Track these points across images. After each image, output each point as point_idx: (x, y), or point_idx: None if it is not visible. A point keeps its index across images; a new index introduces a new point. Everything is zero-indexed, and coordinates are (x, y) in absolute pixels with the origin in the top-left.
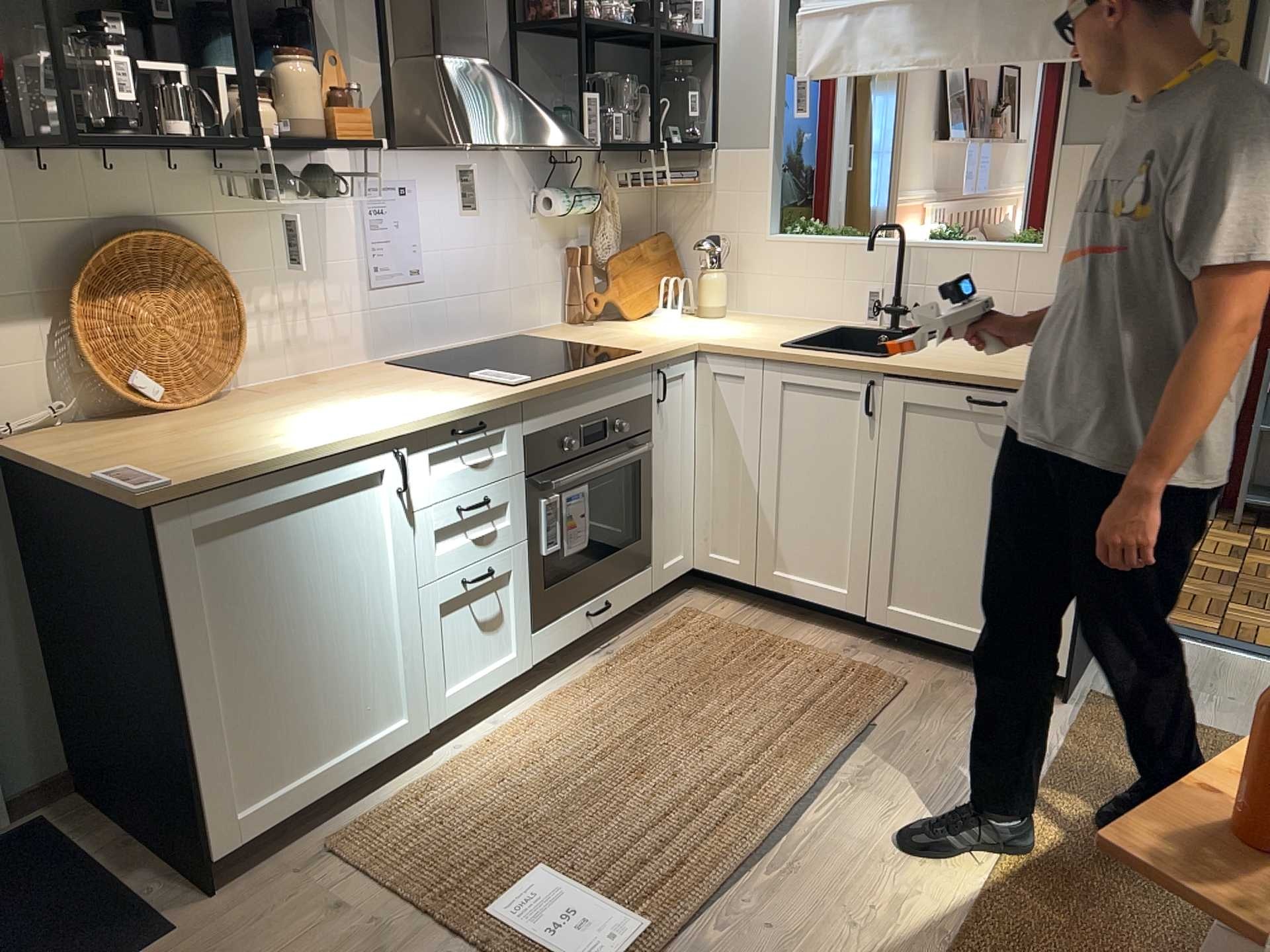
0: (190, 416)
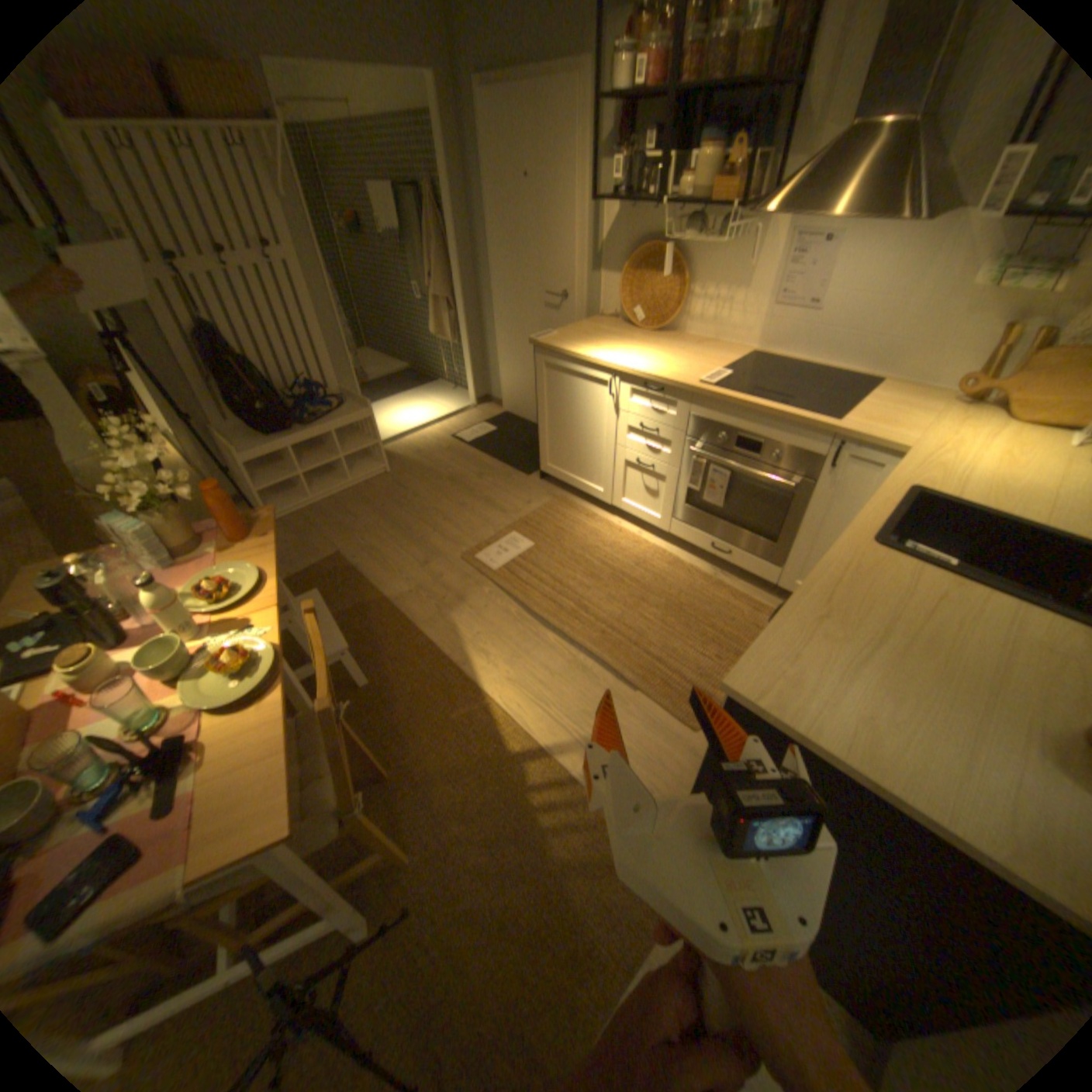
0: (634, 332)
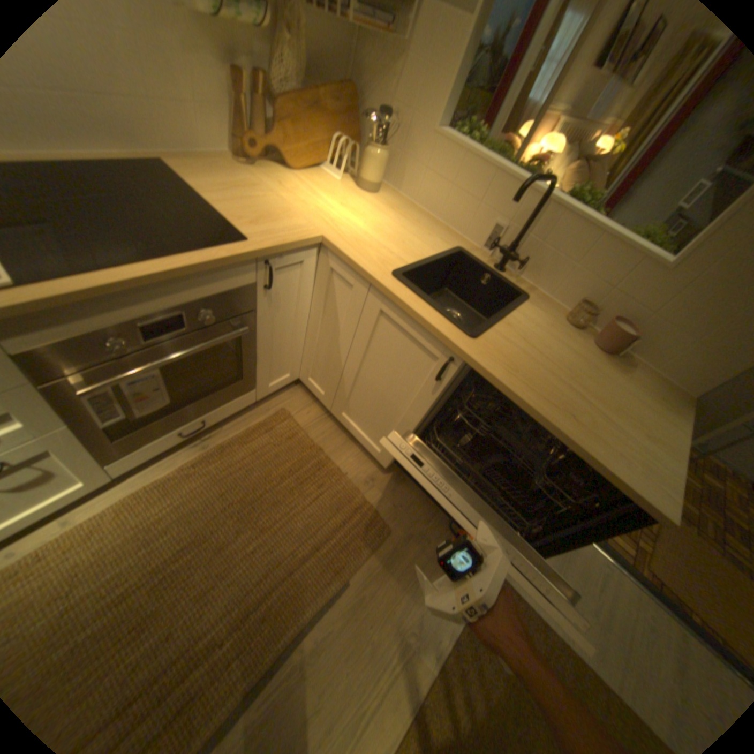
0: None
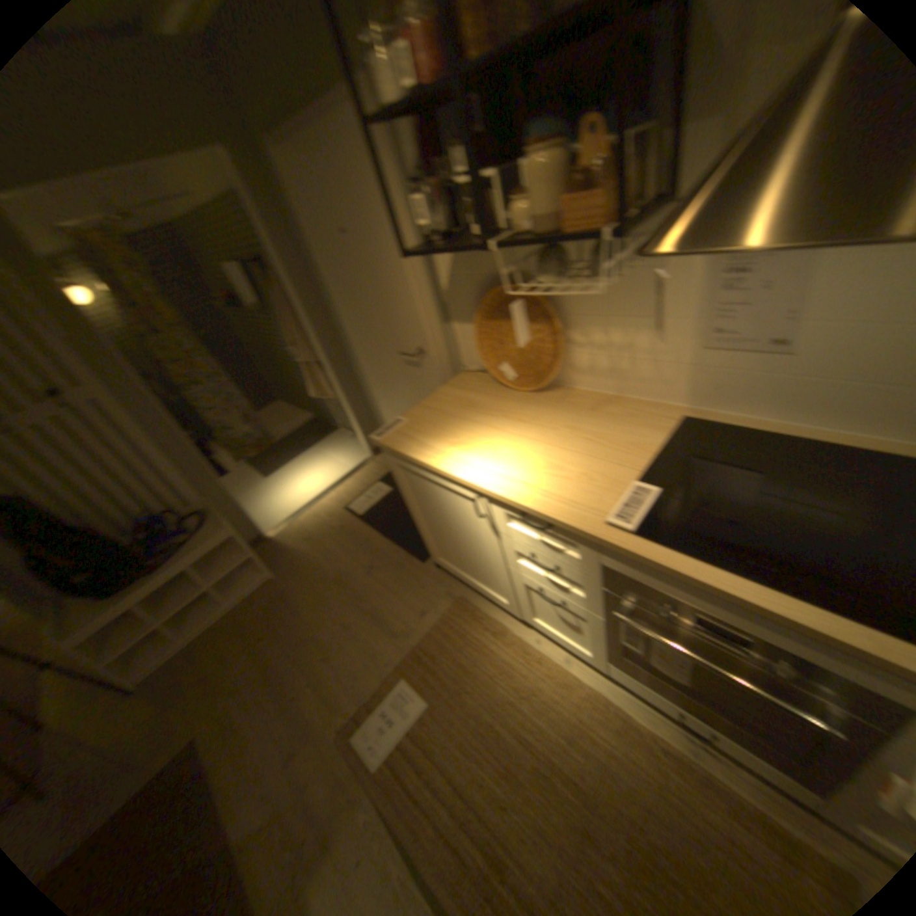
0: (502, 396)
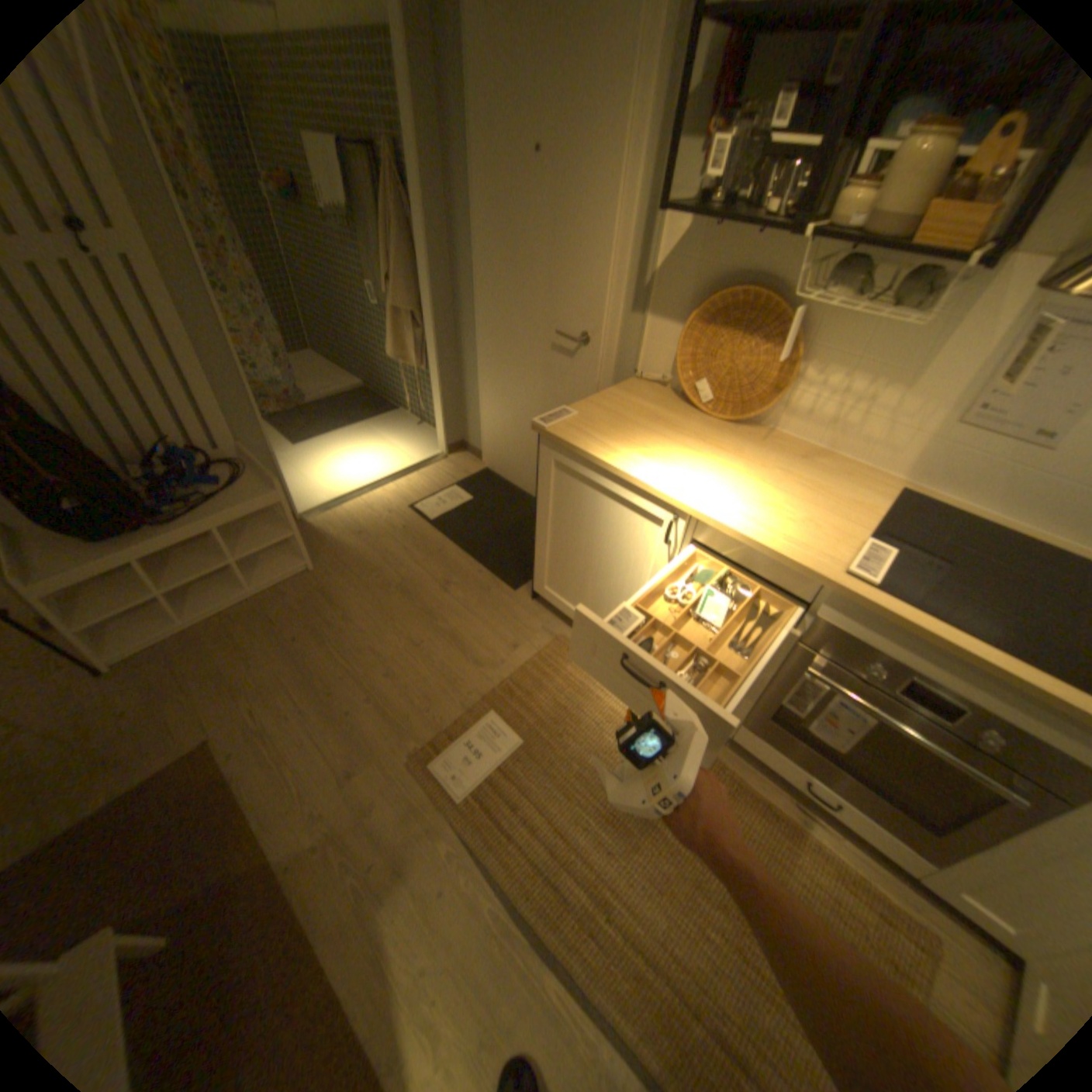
0: (698, 419)
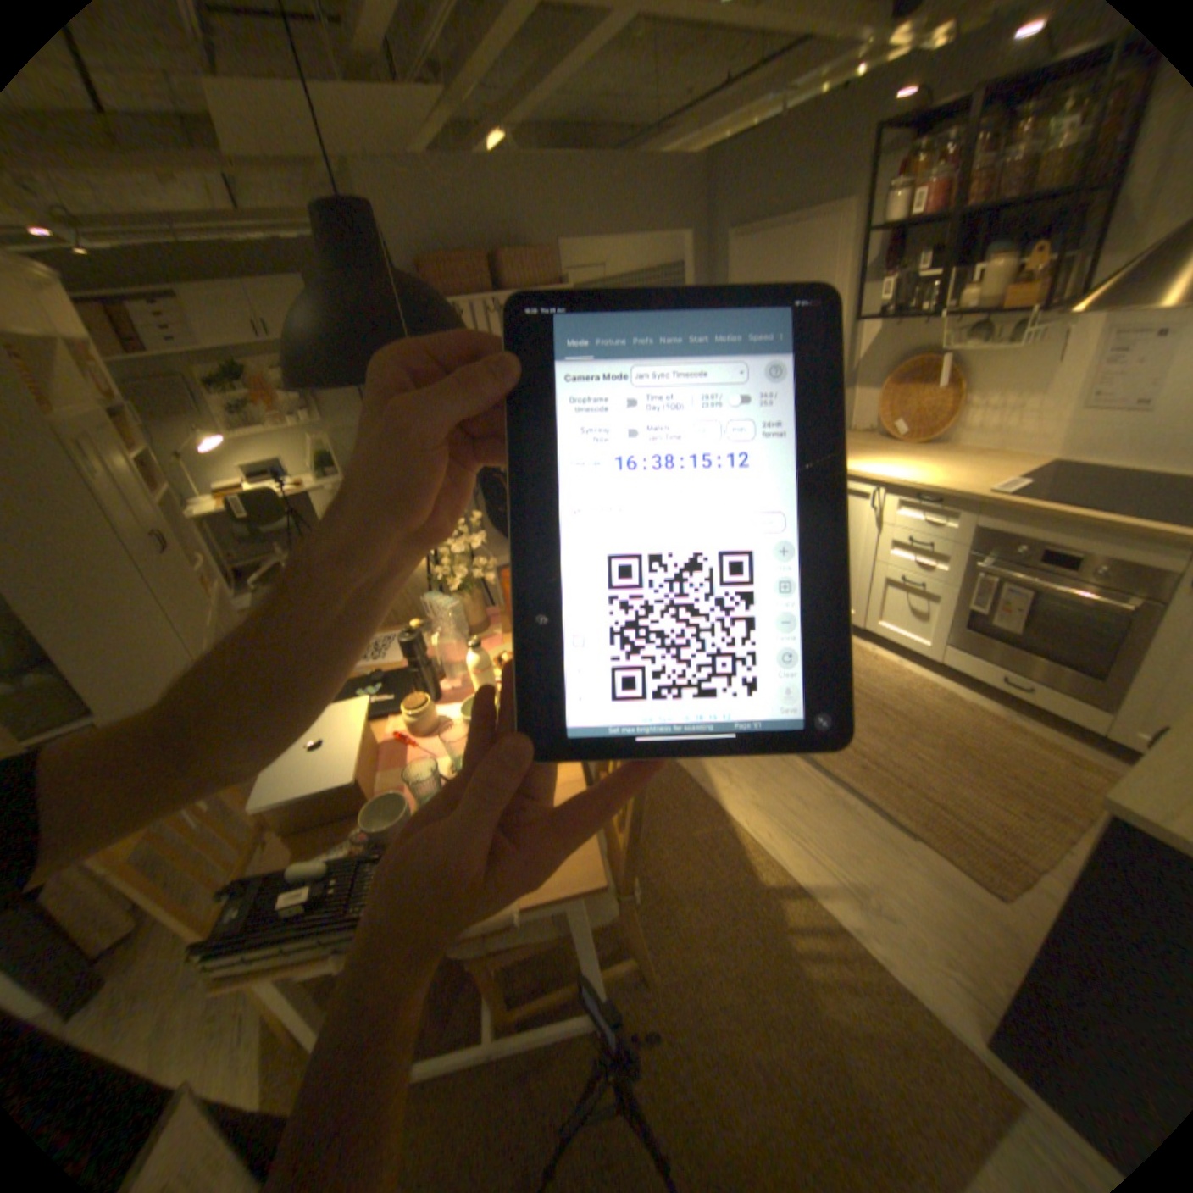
0: (895, 445)
